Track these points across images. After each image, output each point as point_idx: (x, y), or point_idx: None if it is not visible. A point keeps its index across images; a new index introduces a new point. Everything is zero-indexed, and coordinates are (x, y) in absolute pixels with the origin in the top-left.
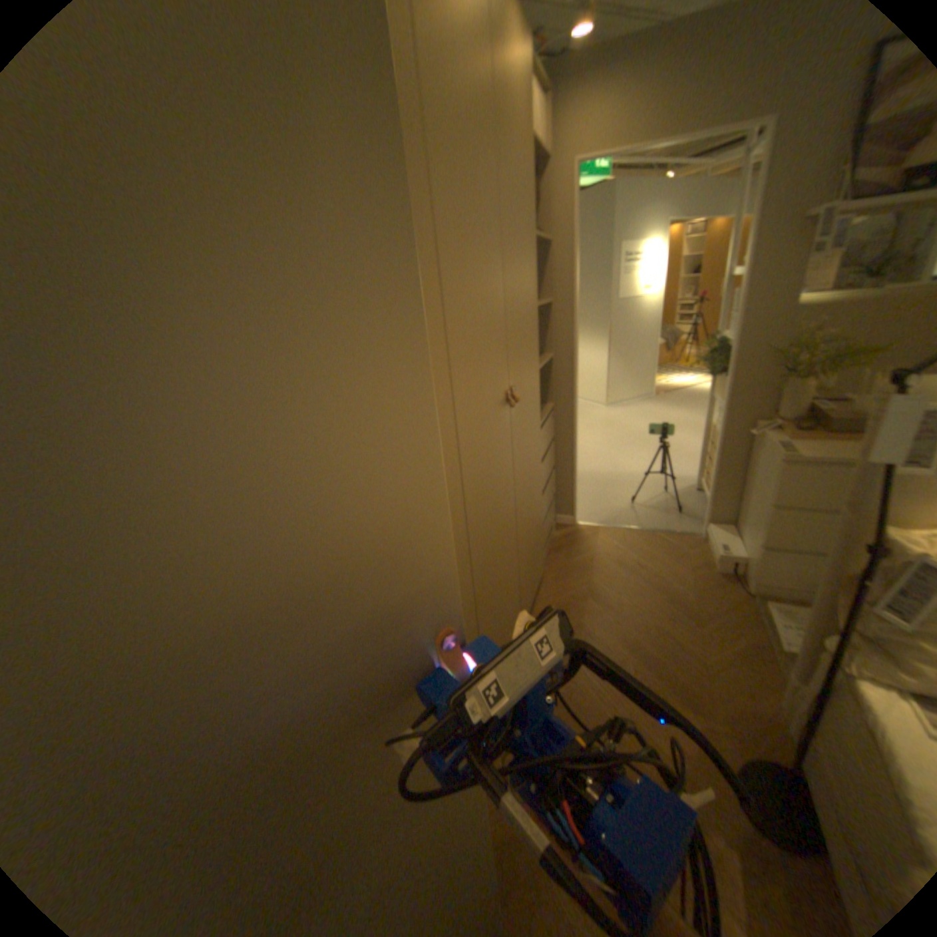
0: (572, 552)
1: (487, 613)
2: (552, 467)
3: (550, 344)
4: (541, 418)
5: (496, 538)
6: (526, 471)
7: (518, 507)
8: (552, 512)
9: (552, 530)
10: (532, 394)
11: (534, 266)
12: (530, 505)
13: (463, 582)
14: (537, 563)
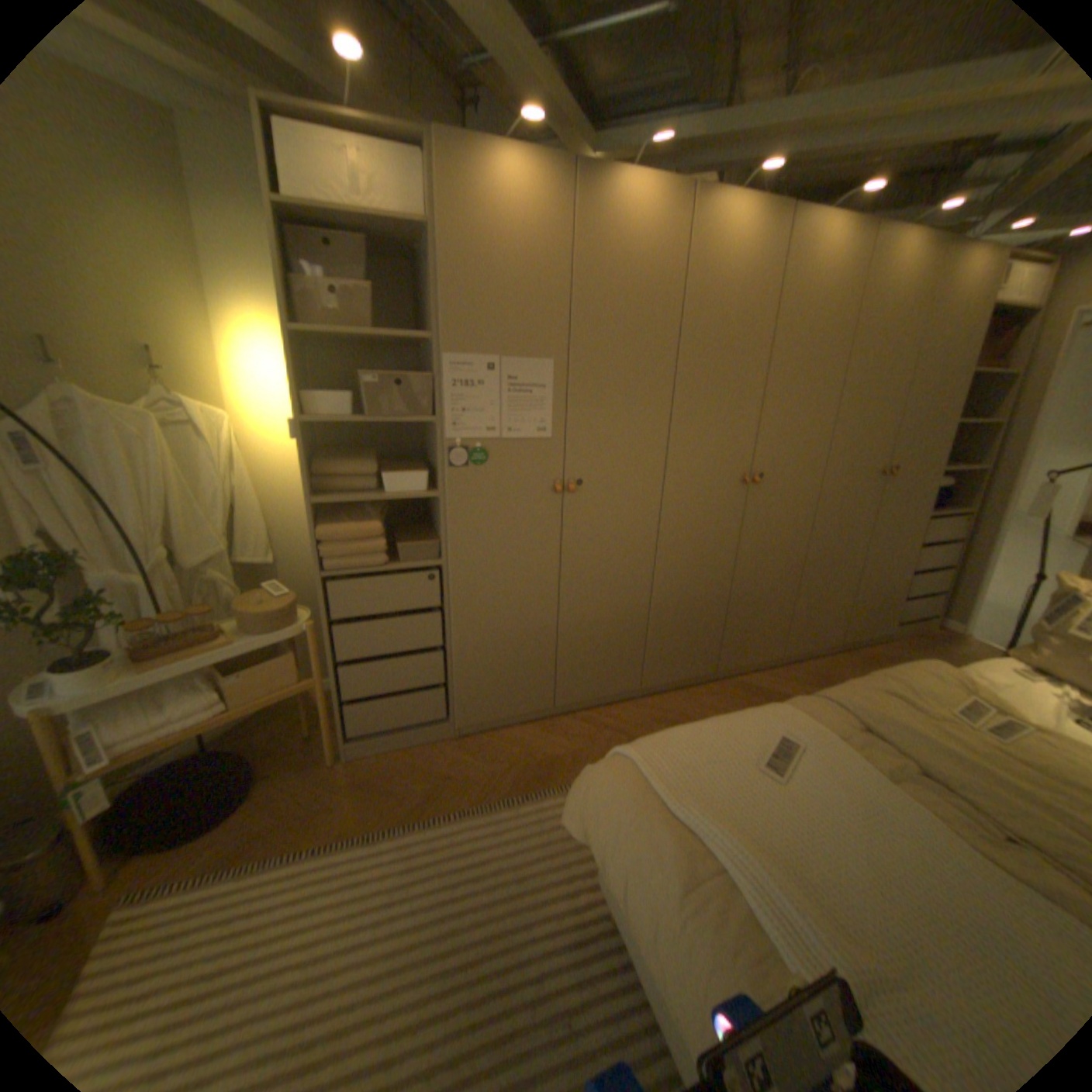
0: (938, 646)
1: (809, 582)
2: (960, 573)
3: (997, 460)
4: (944, 513)
5: (836, 547)
6: (892, 532)
7: (870, 550)
8: (945, 618)
9: (929, 624)
10: (923, 482)
11: (959, 395)
12: (889, 562)
13: (798, 543)
14: (884, 618)
